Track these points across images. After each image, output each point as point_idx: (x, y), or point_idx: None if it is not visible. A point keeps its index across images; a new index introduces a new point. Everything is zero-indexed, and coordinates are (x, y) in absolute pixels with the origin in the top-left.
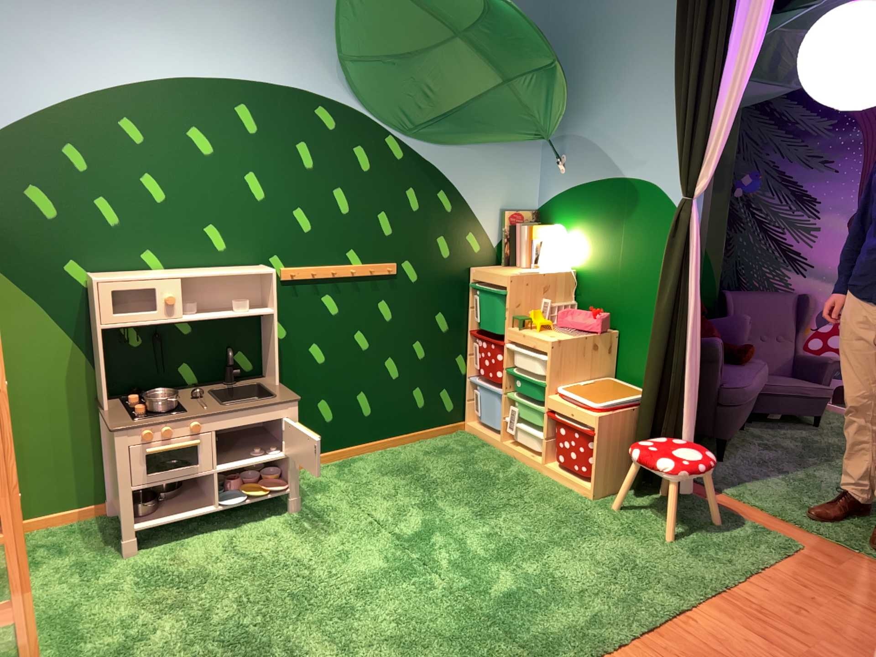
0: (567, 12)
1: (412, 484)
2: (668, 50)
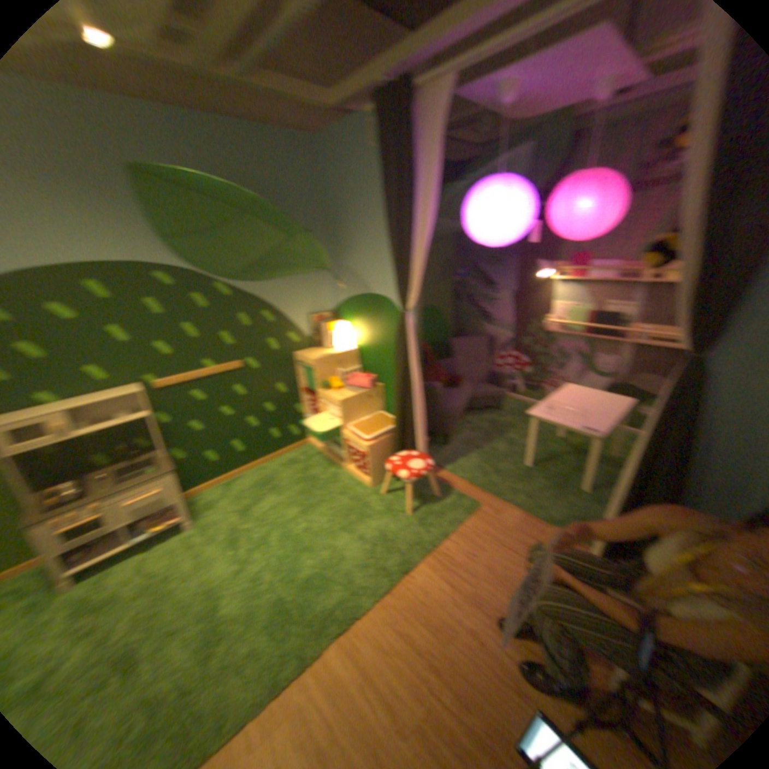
0: (327, 183)
1: (266, 493)
2: (384, 212)
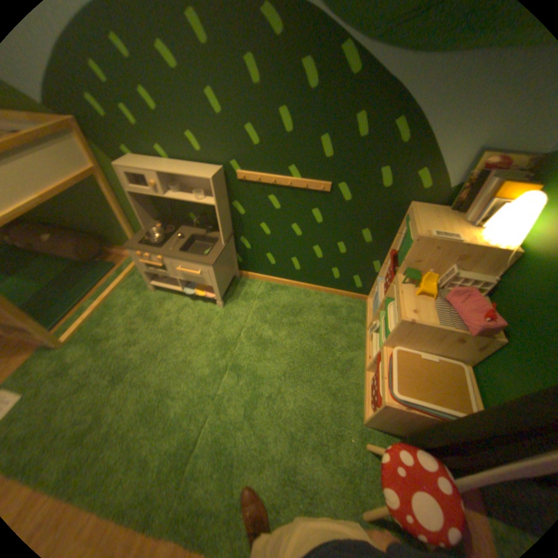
0: None
1: (287, 325)
2: None
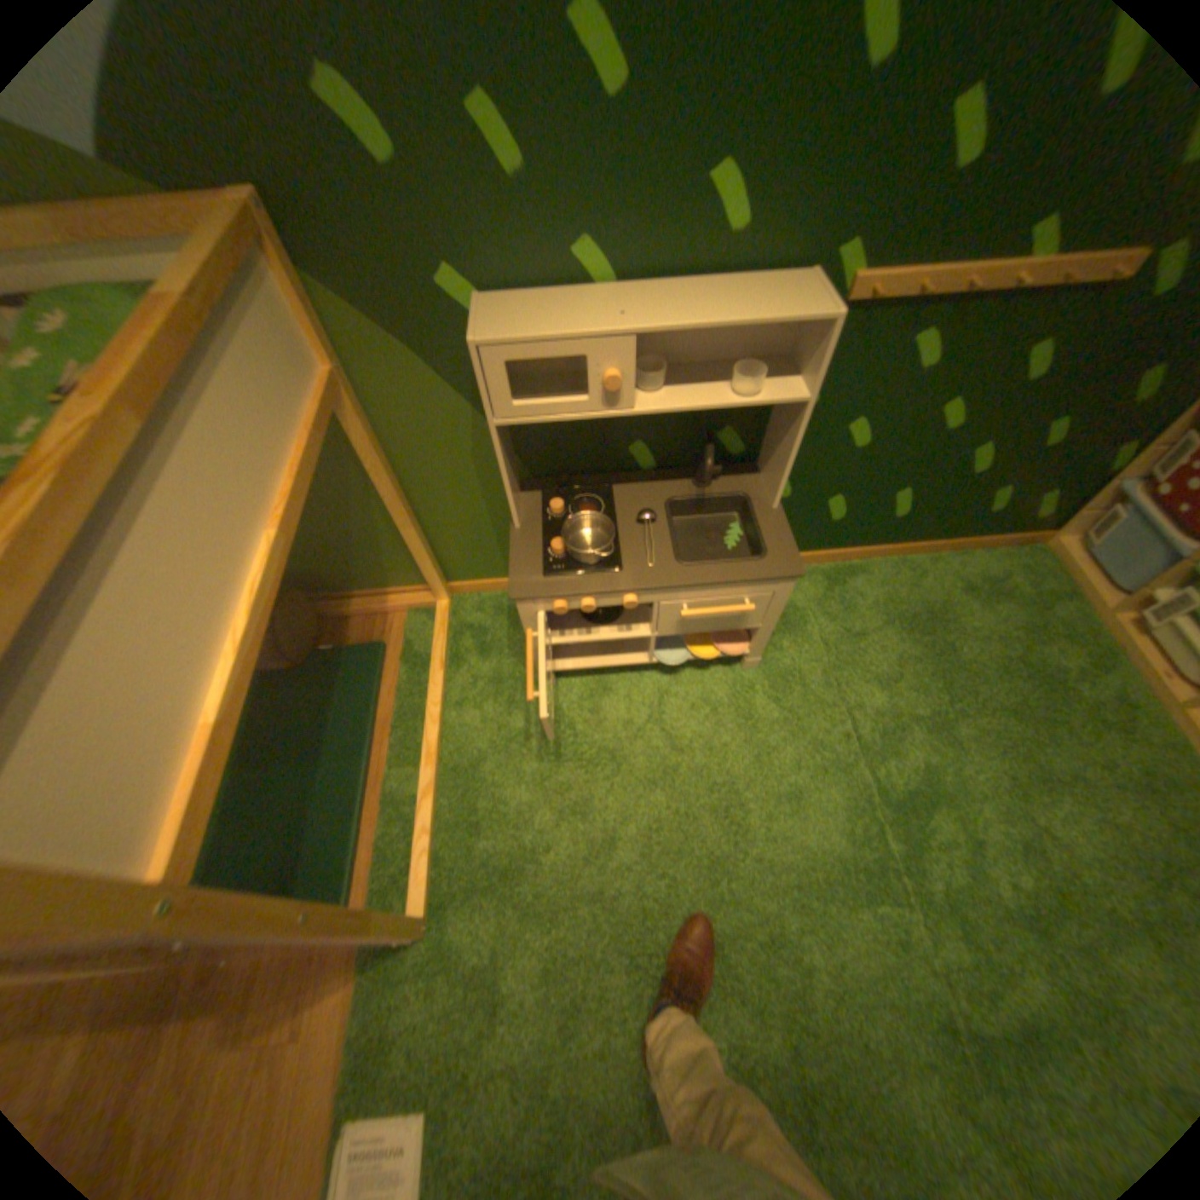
0: None
1: (929, 660)
2: None
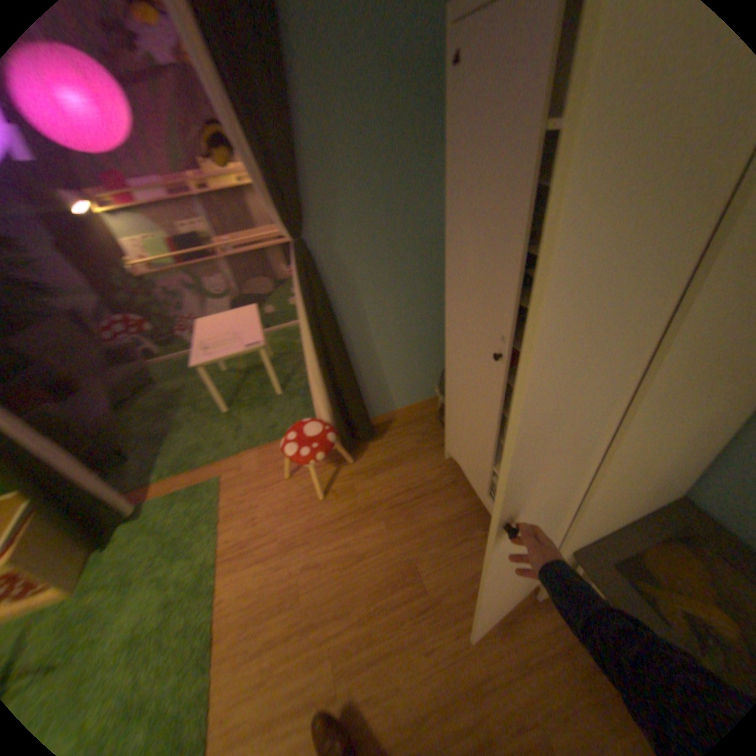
0: None
1: None
2: None
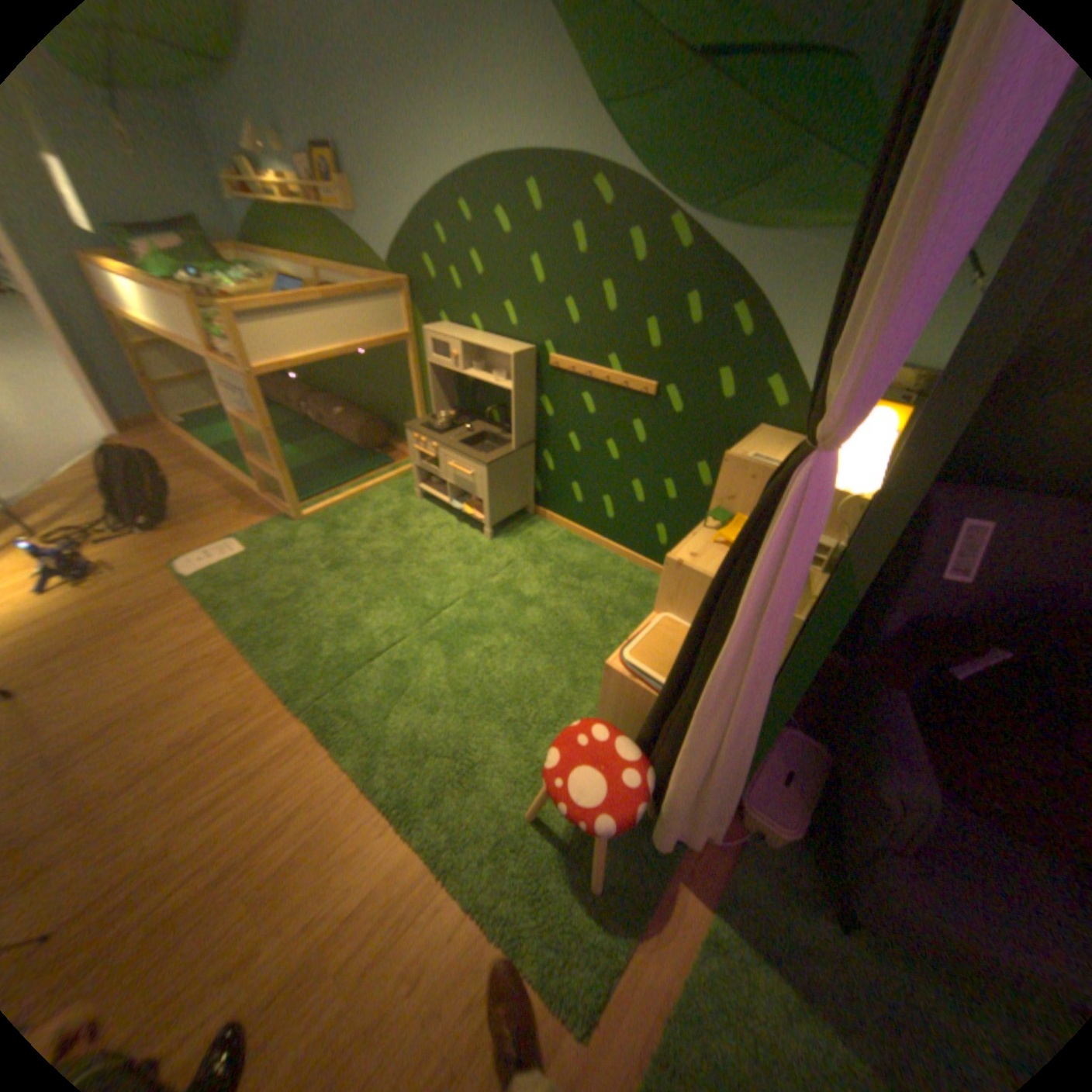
0: None
1: (562, 586)
2: None
